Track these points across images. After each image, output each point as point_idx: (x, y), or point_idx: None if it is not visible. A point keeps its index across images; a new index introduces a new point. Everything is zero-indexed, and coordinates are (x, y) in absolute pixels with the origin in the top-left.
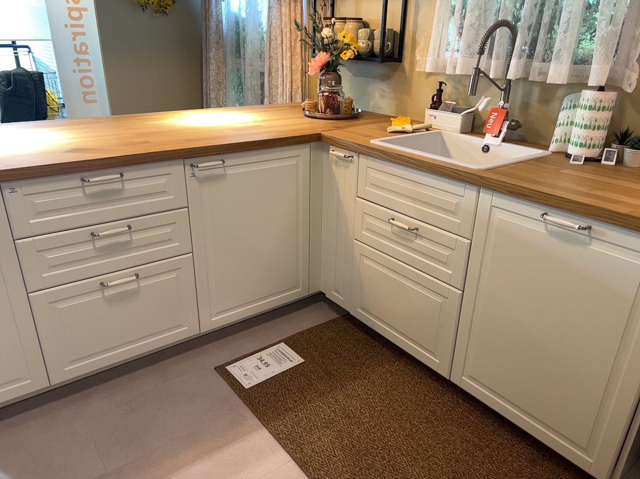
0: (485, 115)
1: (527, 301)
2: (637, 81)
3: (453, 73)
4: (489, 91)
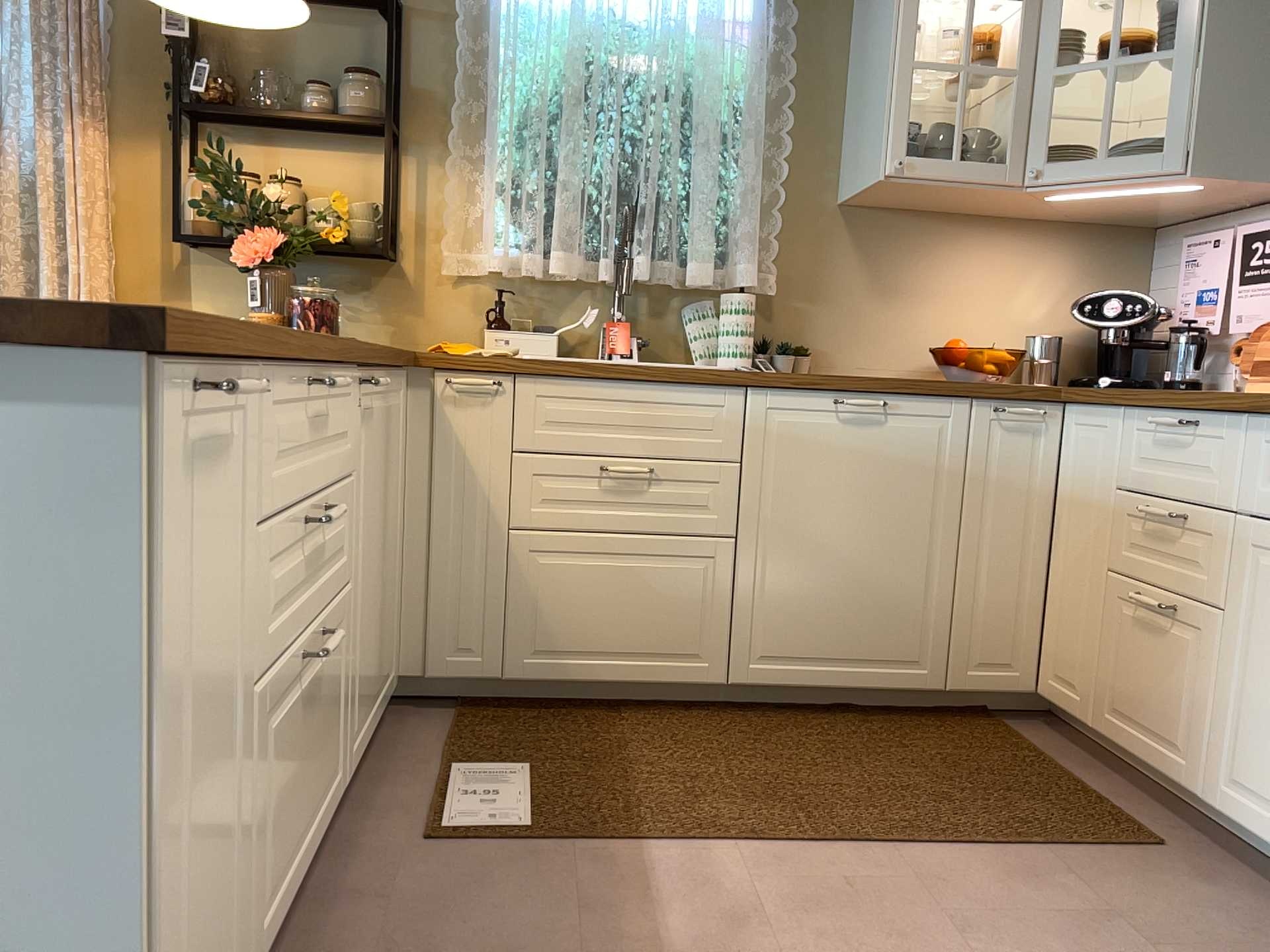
0: (575, 334)
1: (829, 511)
2: (777, 278)
3: (535, 272)
4: (577, 300)
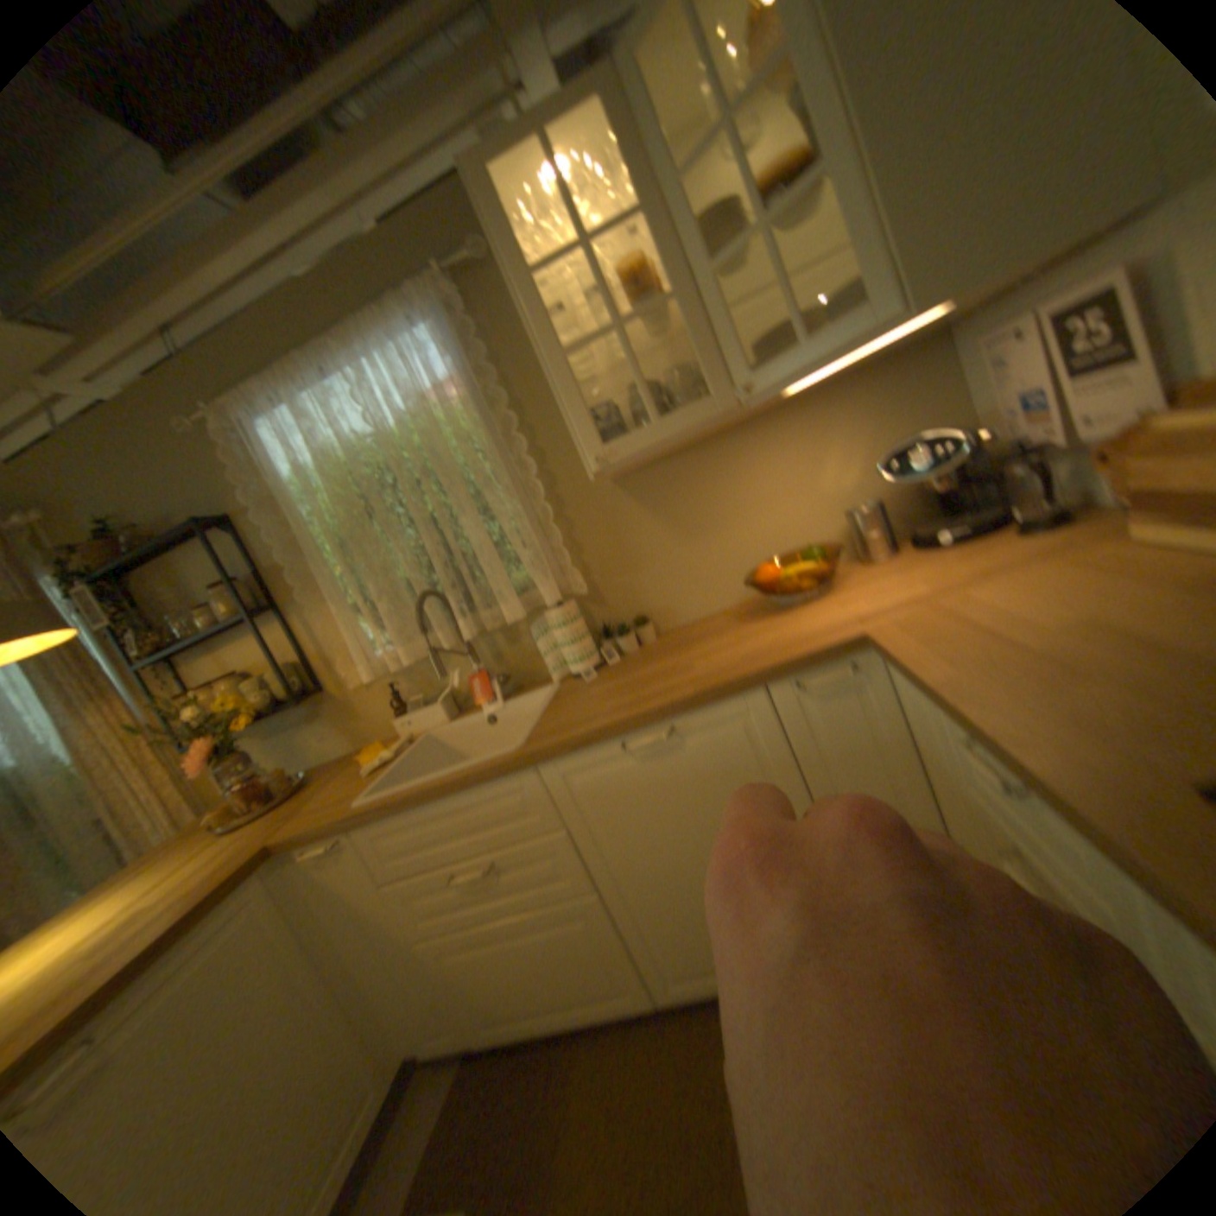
0: (465, 685)
1: (670, 842)
2: (584, 578)
3: (402, 665)
4: (452, 660)
